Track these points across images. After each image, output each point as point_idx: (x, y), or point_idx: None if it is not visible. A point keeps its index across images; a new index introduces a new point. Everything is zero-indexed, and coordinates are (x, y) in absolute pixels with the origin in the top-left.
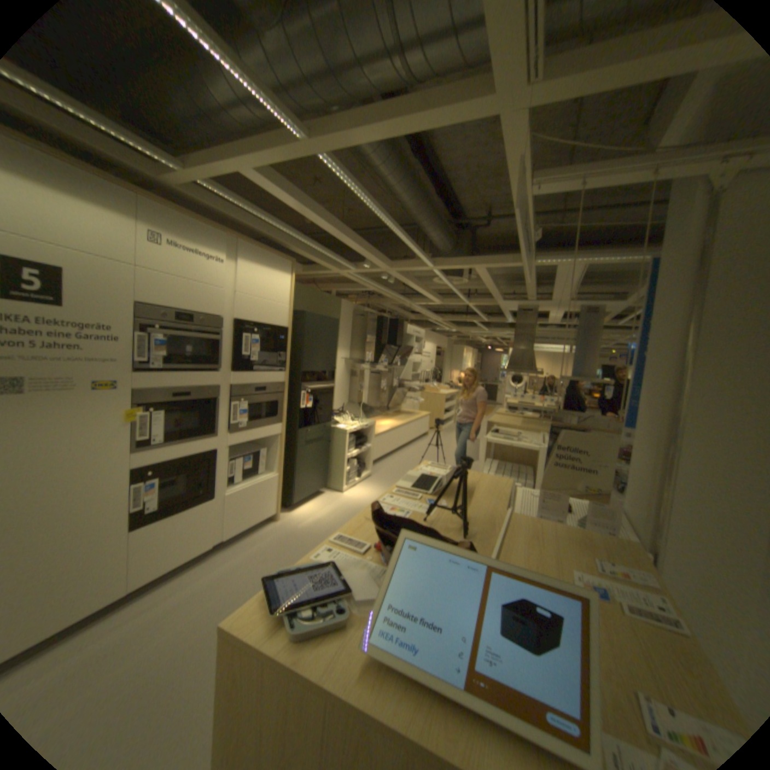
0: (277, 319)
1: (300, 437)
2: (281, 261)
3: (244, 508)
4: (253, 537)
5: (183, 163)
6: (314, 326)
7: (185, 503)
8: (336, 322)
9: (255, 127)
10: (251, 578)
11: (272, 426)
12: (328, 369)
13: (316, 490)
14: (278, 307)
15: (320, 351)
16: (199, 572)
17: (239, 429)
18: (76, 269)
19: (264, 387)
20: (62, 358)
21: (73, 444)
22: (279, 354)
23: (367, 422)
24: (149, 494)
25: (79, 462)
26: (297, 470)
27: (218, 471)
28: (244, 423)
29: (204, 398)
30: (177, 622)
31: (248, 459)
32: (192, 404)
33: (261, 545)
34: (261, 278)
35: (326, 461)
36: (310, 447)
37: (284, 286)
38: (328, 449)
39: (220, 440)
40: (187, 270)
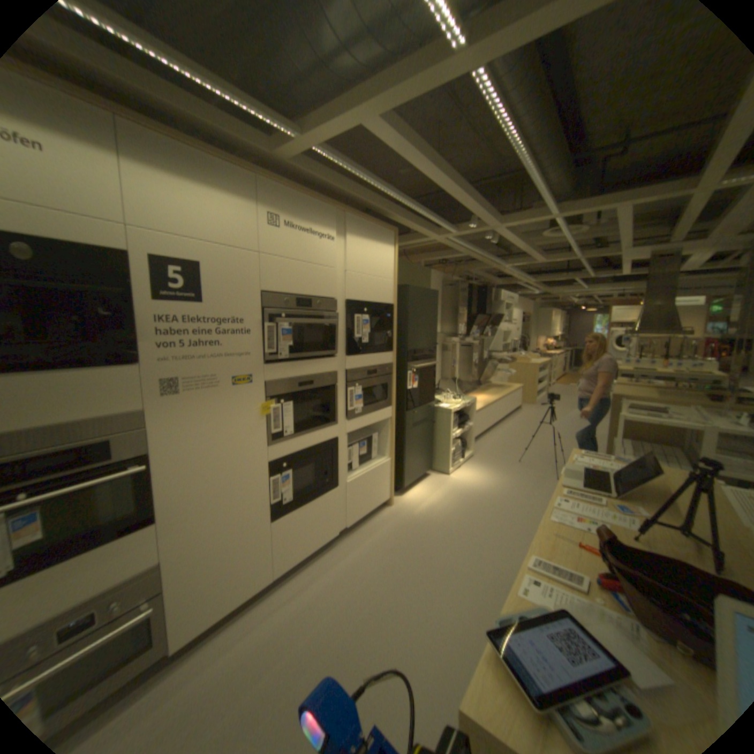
0: (384, 296)
1: (407, 419)
2: (384, 232)
3: (363, 494)
4: (372, 522)
5: (301, 128)
6: (416, 300)
7: (314, 491)
8: (436, 294)
9: (377, 64)
10: (382, 569)
11: (383, 409)
12: (430, 346)
13: (423, 472)
14: (384, 283)
15: (422, 326)
16: (331, 558)
17: (355, 415)
18: (211, 261)
19: (375, 370)
20: (207, 354)
21: (222, 439)
22: (387, 334)
23: (468, 399)
24: (285, 485)
25: (228, 456)
26: (407, 453)
27: (339, 458)
28: (359, 409)
29: (324, 385)
30: (323, 613)
31: (363, 444)
32: (315, 392)
33: (382, 531)
34: (368, 253)
35: (430, 443)
36: (417, 428)
37: (388, 259)
38: (432, 429)
39: (339, 427)
40: (304, 251)
